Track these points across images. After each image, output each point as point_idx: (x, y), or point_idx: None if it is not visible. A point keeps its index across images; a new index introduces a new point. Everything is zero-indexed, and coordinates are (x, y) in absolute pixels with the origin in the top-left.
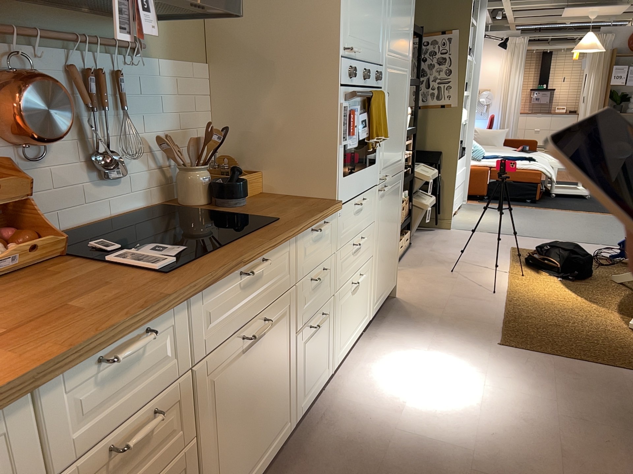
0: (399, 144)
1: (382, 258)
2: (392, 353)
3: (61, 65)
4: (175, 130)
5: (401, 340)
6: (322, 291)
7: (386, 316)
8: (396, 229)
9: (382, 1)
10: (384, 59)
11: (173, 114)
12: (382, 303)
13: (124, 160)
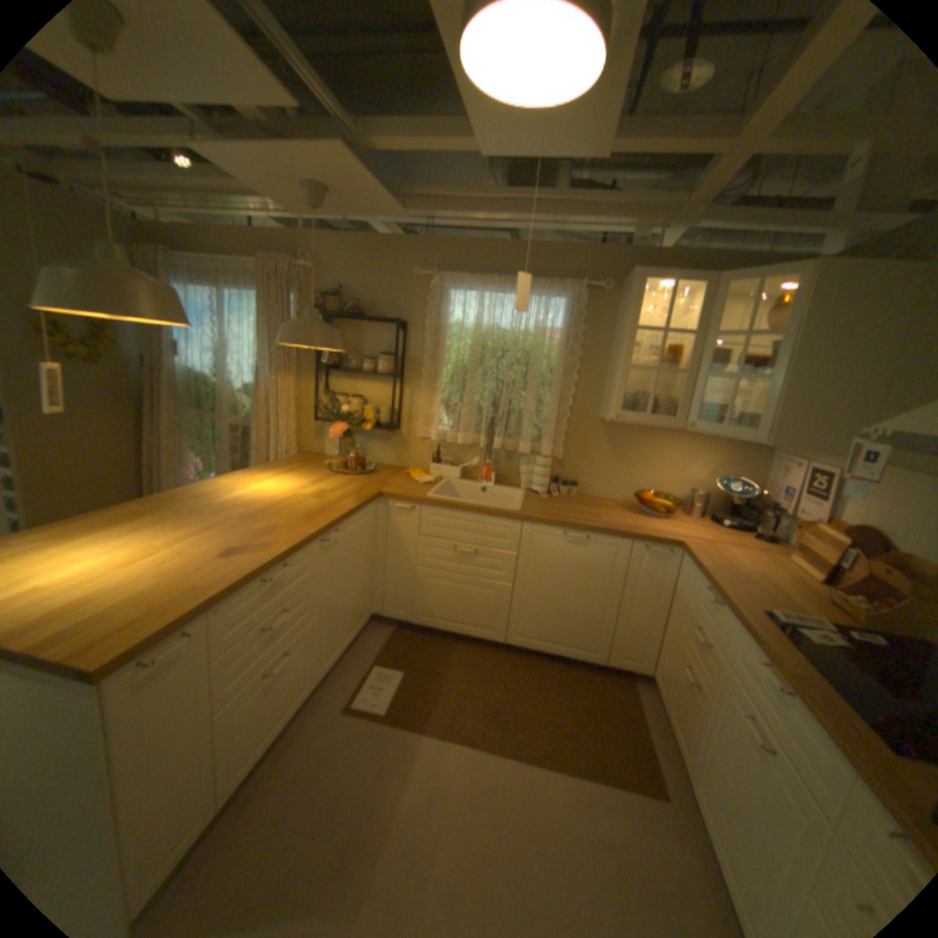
0: None
1: None
2: None
3: None
4: None
5: None
6: None
7: None
8: None
9: None
10: None
11: None
12: None
13: None
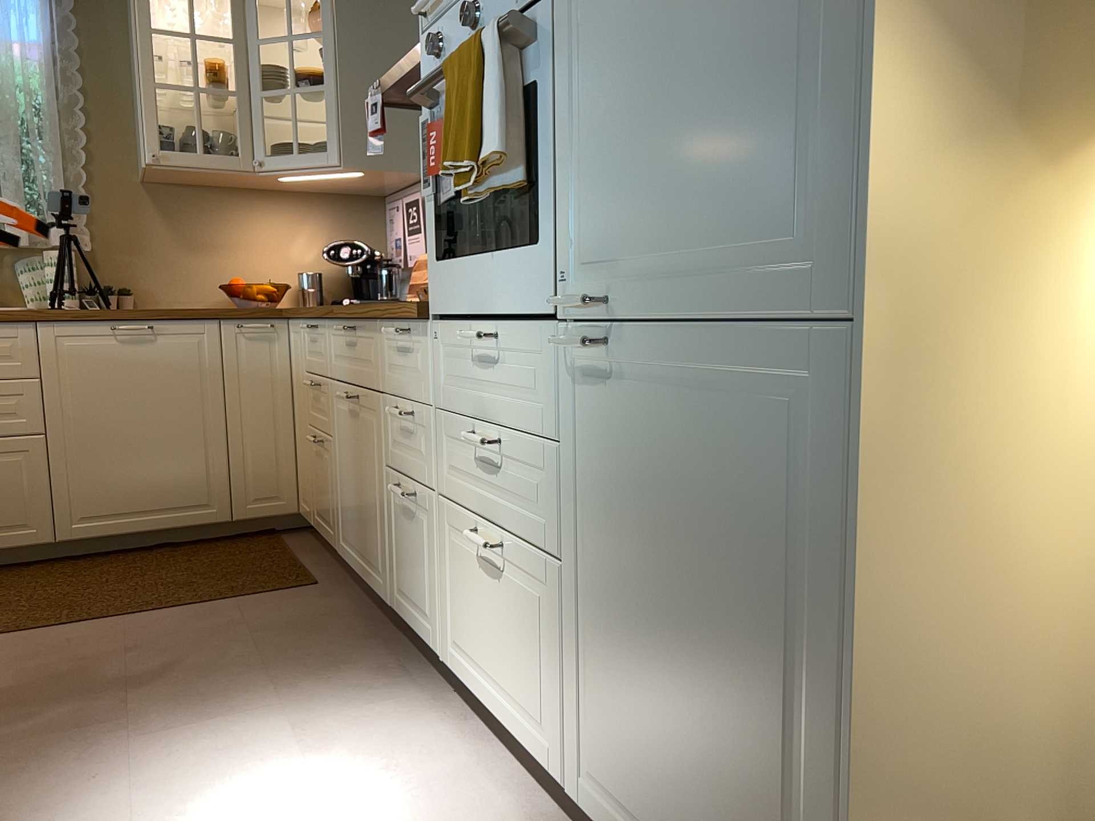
0: (755, 156)
1: (627, 652)
2: None
3: None
4: None
5: None
6: (415, 453)
7: None
8: (783, 667)
9: None
10: None
11: None
12: None
13: None
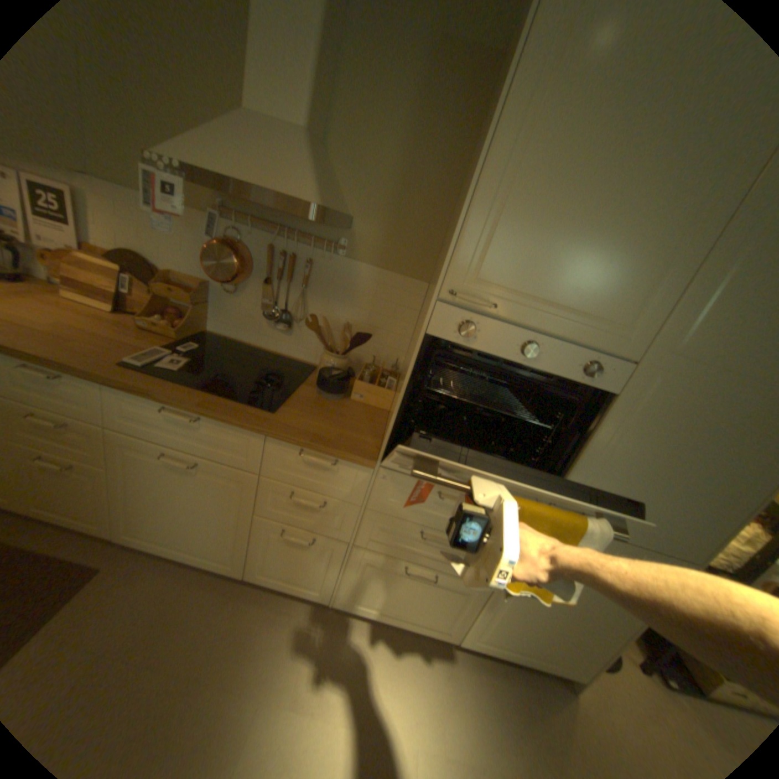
0: (689, 517)
1: (530, 614)
2: (421, 696)
3: (266, 244)
4: (359, 323)
5: (458, 711)
6: (319, 520)
7: (511, 682)
8: (615, 621)
9: (673, 250)
10: (648, 354)
11: (362, 310)
12: (513, 663)
13: (299, 322)
